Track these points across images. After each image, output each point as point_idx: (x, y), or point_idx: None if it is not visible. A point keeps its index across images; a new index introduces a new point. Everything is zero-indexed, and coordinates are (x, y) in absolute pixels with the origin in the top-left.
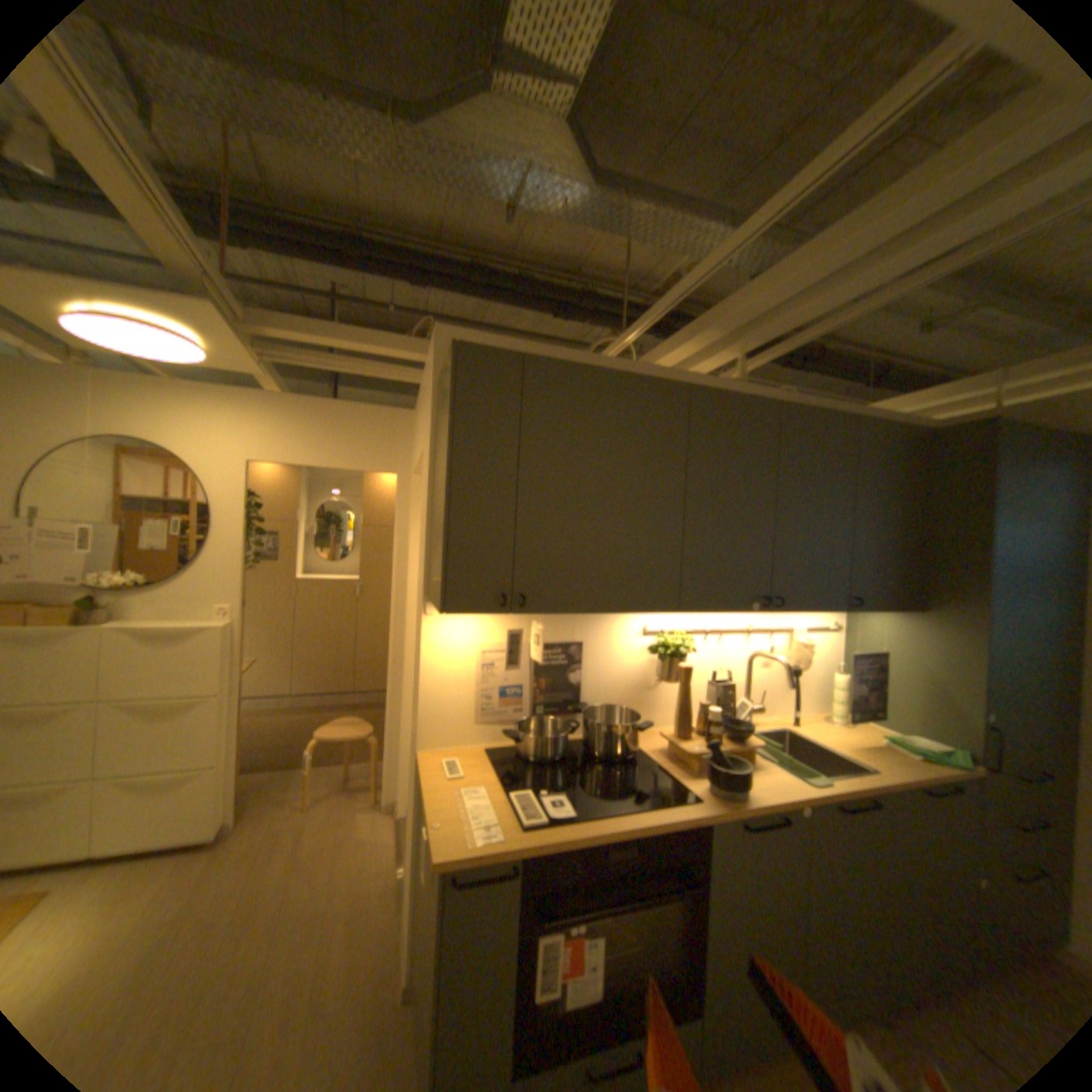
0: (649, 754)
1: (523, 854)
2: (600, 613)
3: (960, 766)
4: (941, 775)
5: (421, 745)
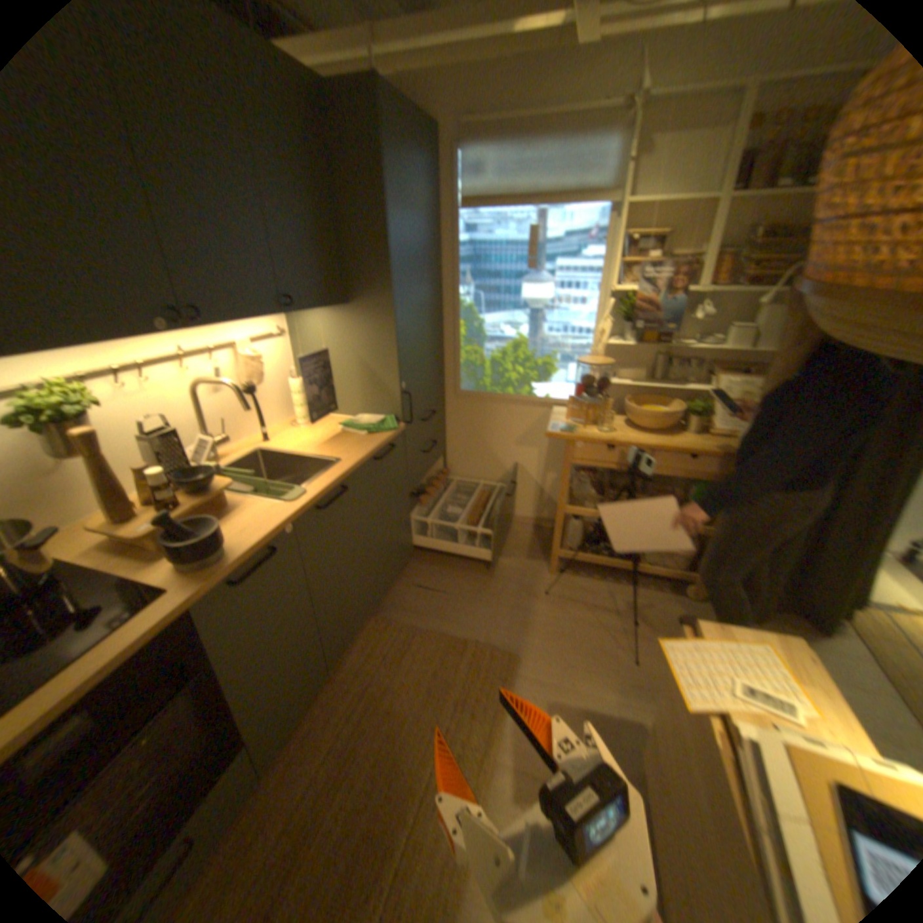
0: (79, 561)
1: None
2: None
3: (391, 430)
4: (380, 442)
5: None
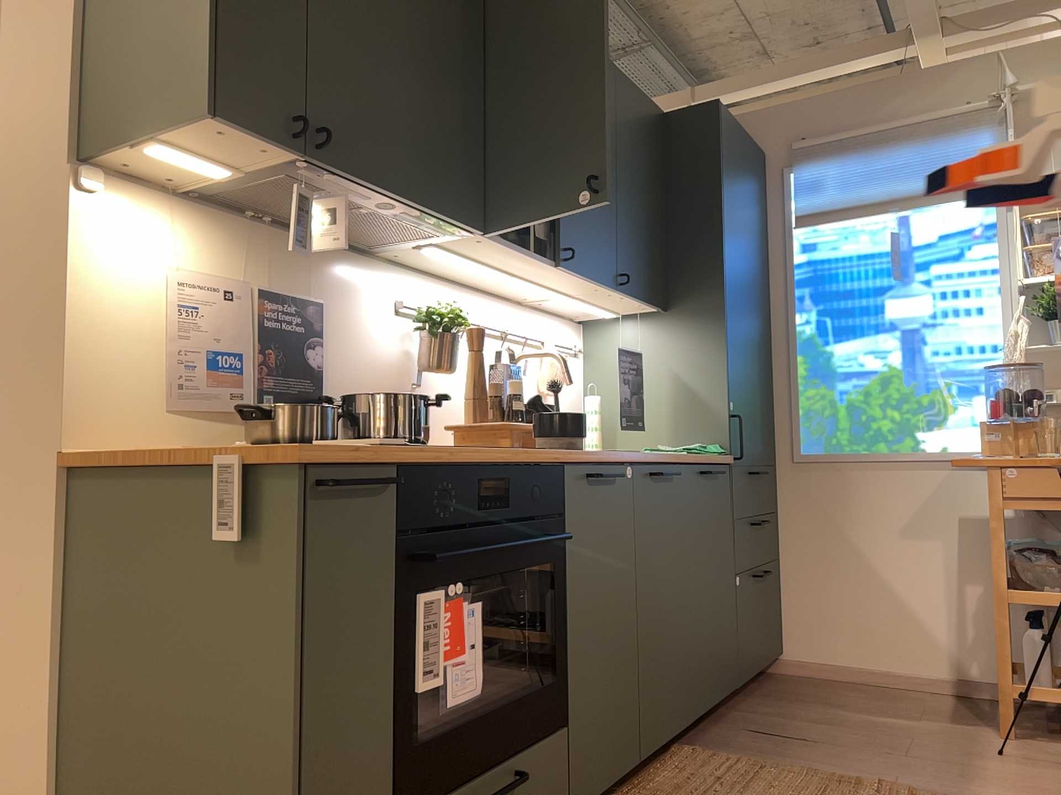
0: None
1: (399, 454)
2: (404, 202)
3: (718, 452)
4: (707, 458)
5: (71, 437)
